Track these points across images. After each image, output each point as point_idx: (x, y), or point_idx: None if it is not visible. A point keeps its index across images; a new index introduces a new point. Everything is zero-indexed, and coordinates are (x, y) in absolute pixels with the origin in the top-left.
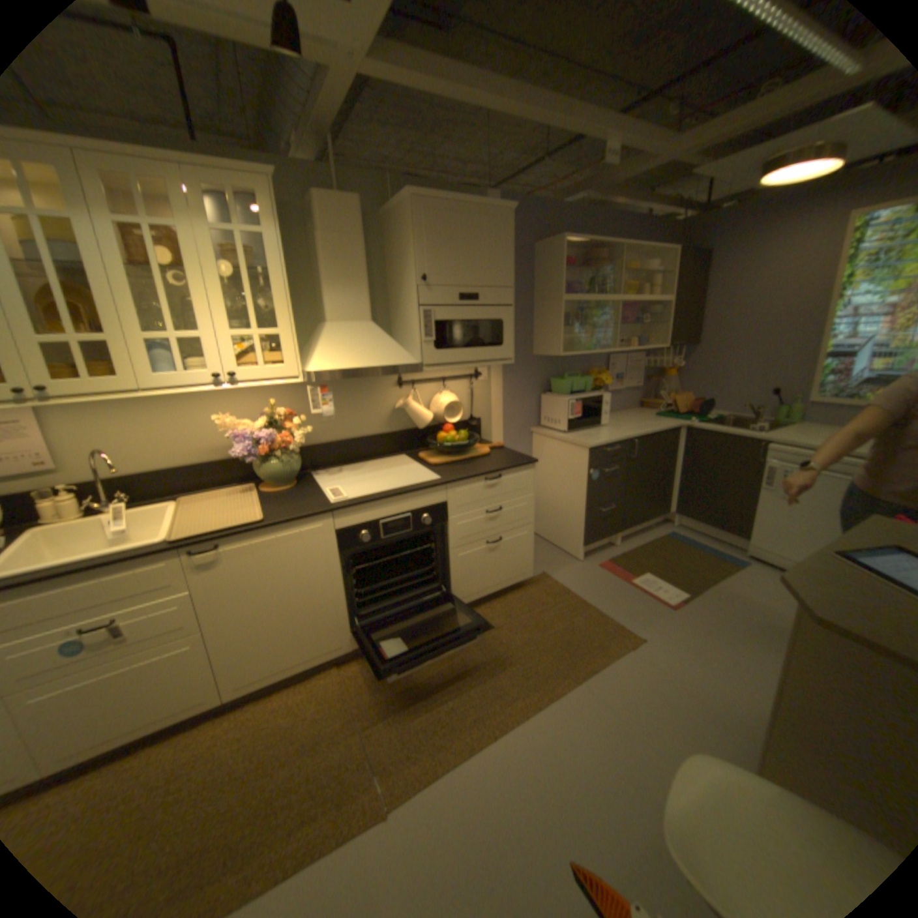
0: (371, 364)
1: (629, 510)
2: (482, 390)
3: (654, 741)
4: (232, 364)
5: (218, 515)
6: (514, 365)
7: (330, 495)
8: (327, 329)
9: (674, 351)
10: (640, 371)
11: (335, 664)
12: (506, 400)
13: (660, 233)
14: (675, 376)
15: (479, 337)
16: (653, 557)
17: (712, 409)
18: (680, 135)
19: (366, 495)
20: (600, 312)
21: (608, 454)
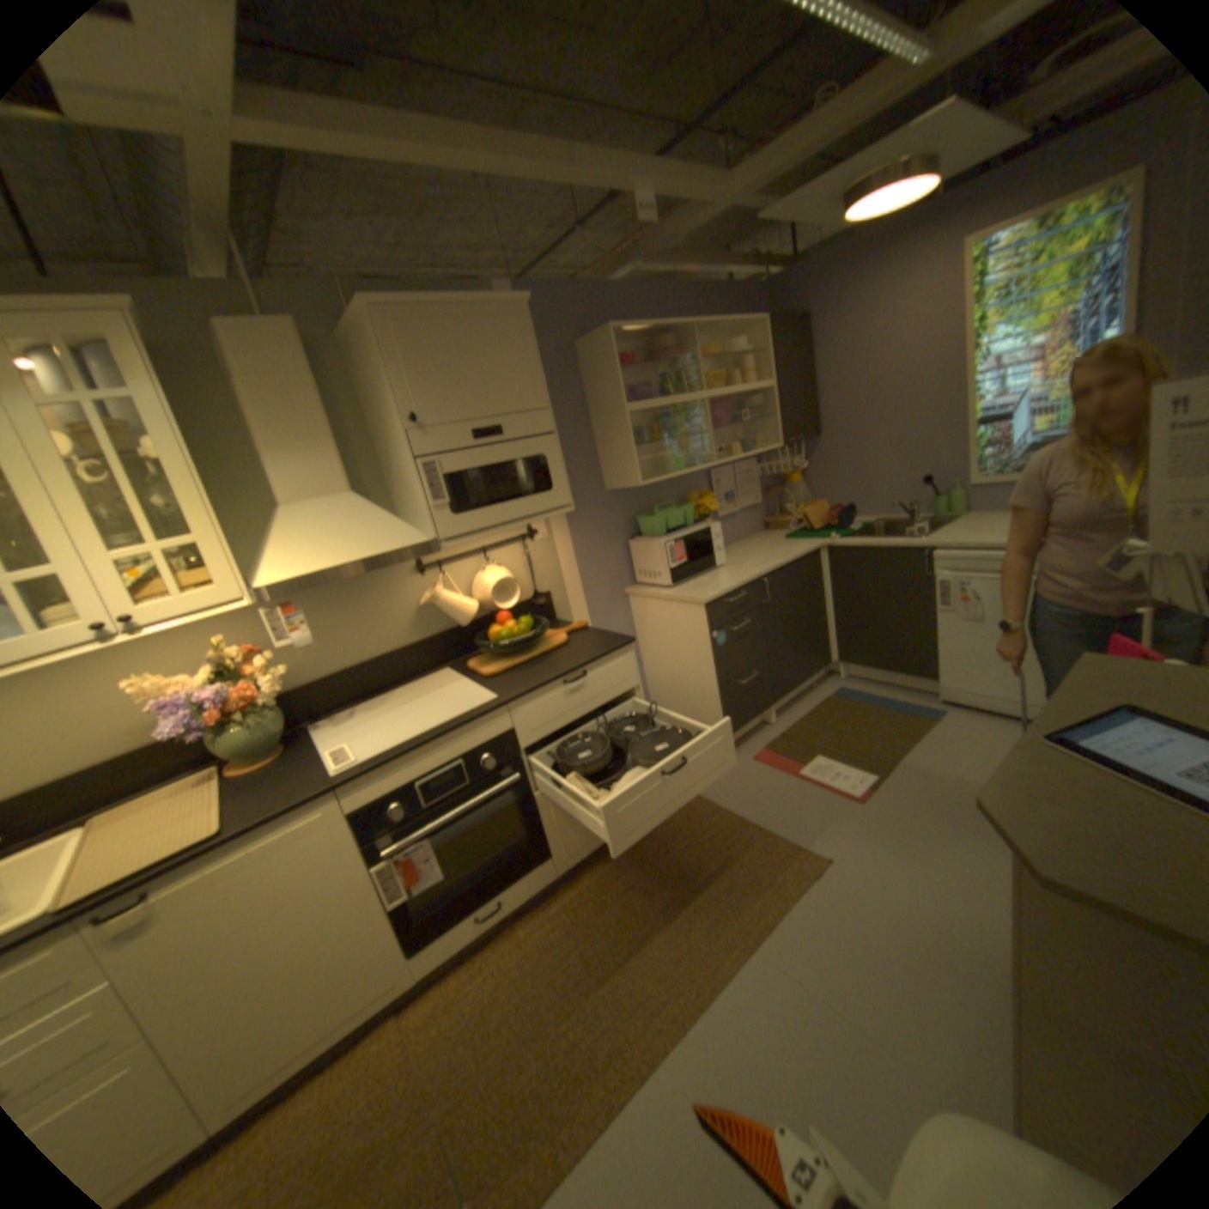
0: (356, 556)
1: (776, 673)
2: (543, 552)
3: (866, 1021)
4: (124, 603)
5: (149, 838)
6: (581, 510)
7: (331, 761)
8: (281, 517)
9: (791, 450)
10: (754, 484)
11: (391, 1010)
12: (581, 559)
13: (739, 302)
14: (799, 482)
15: (518, 484)
16: (820, 729)
17: (854, 516)
18: (729, 173)
19: (386, 750)
20: (682, 418)
21: (730, 606)
